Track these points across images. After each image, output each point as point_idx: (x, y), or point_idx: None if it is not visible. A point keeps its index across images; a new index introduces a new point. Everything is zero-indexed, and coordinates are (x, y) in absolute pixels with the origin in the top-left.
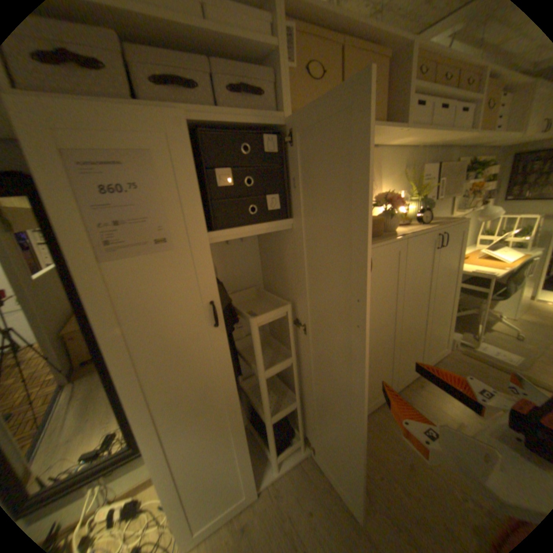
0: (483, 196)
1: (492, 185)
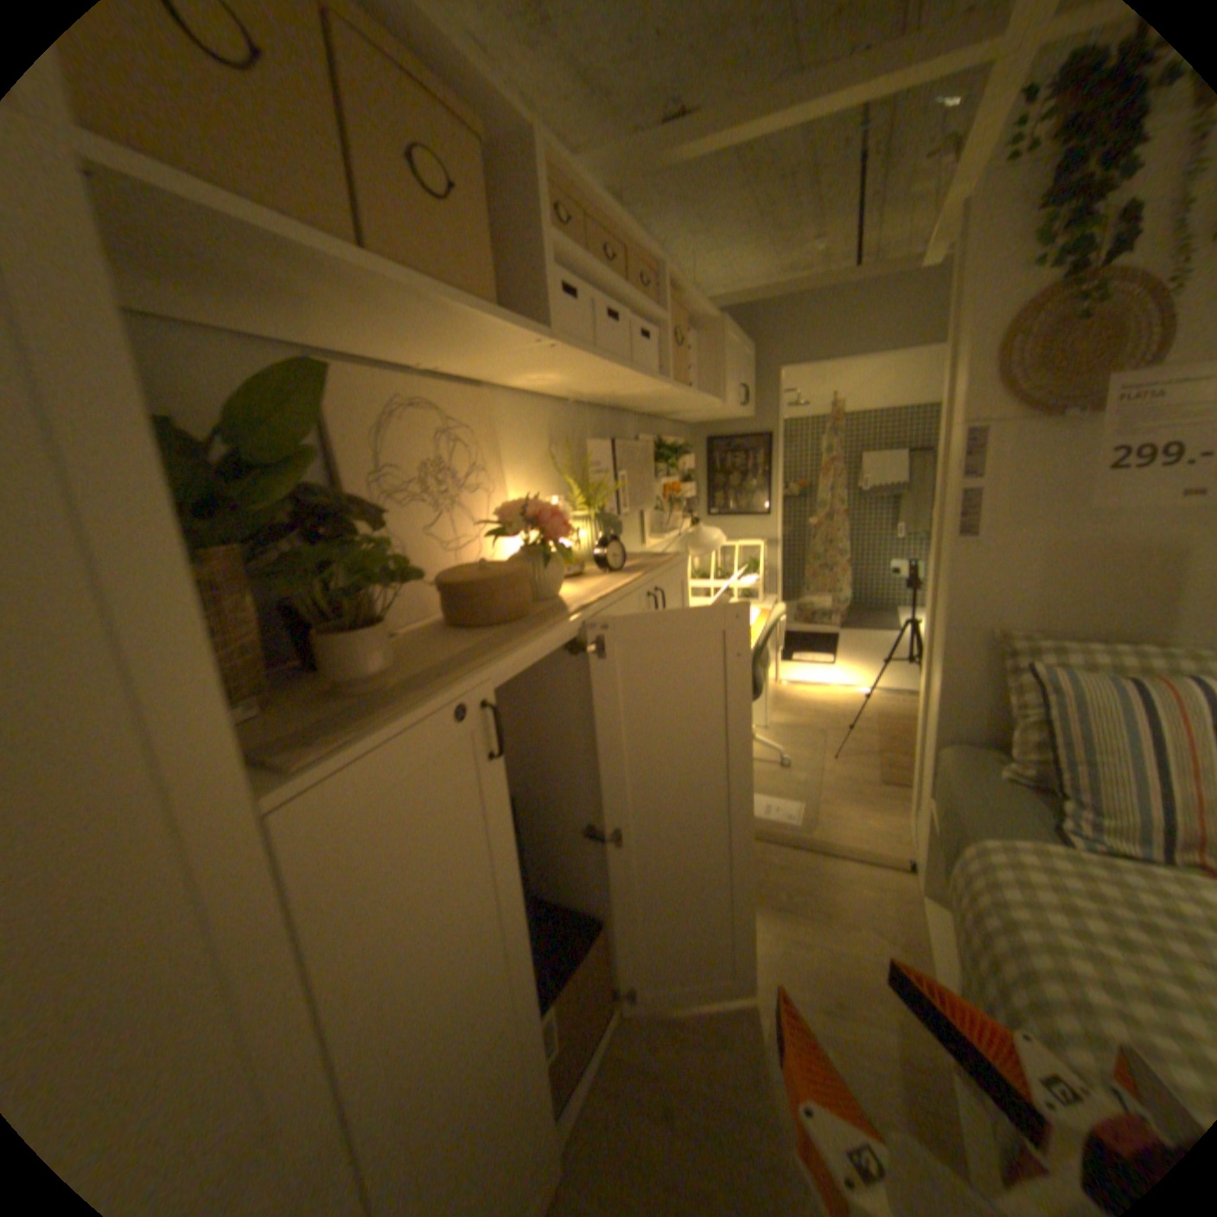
0: (680, 507)
1: (688, 488)
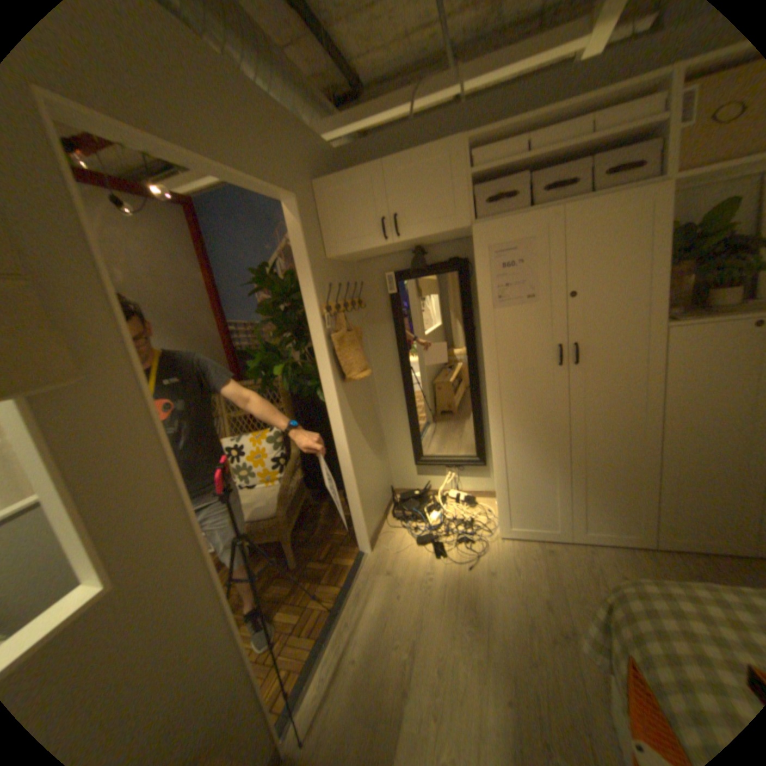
0: None
1: None
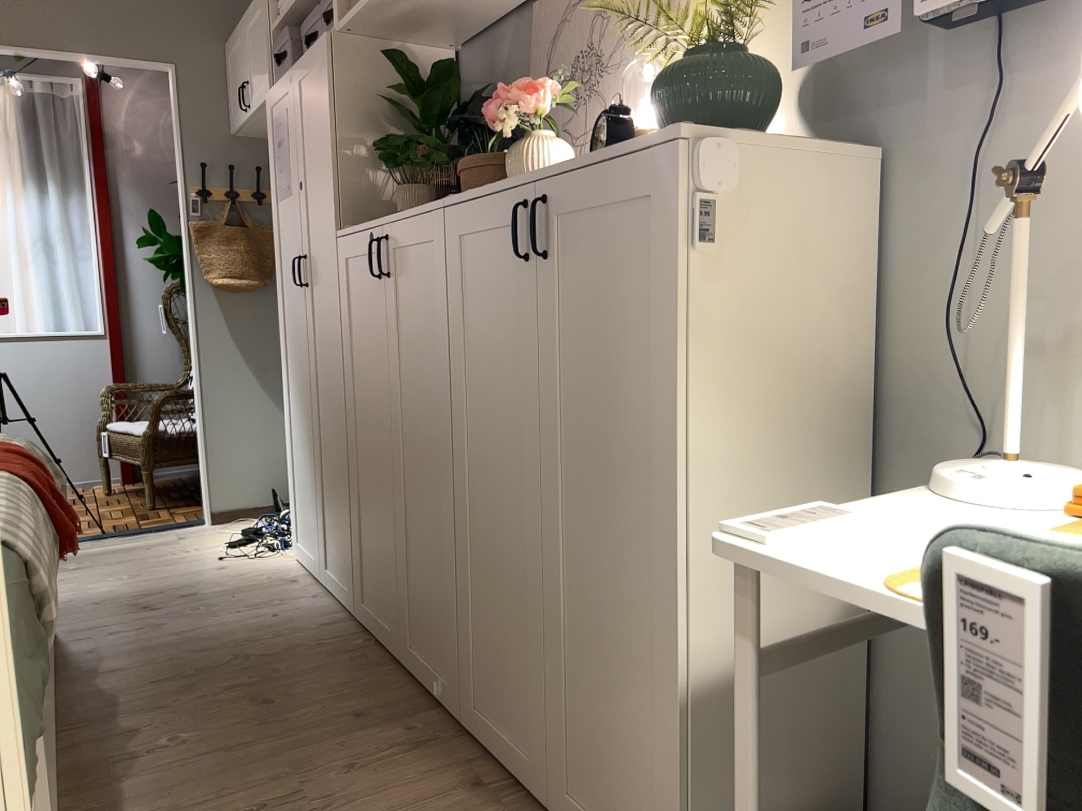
0: None
1: None
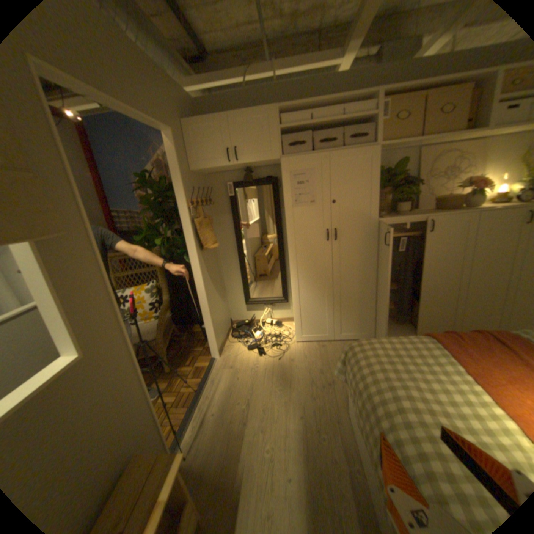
0: None
1: None
